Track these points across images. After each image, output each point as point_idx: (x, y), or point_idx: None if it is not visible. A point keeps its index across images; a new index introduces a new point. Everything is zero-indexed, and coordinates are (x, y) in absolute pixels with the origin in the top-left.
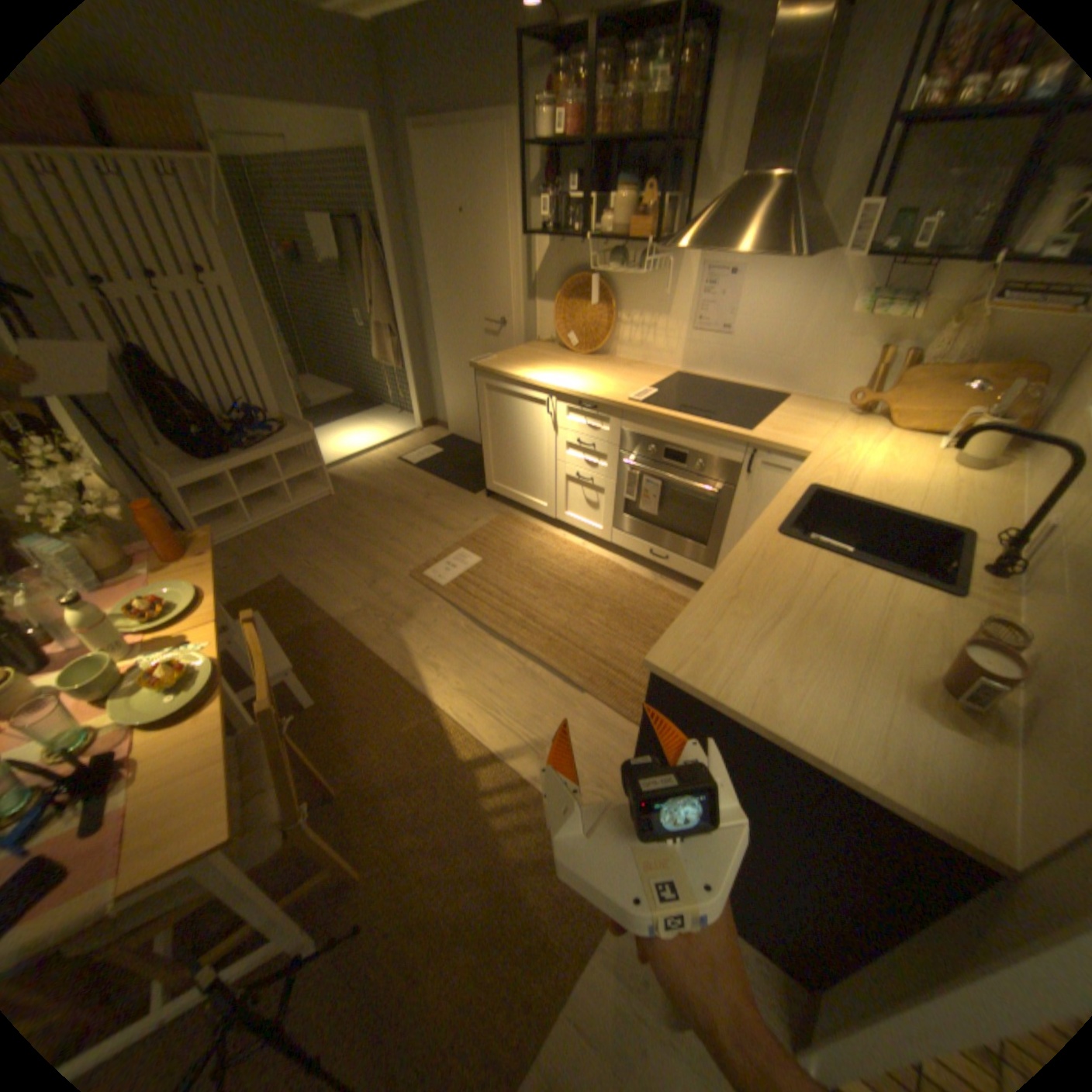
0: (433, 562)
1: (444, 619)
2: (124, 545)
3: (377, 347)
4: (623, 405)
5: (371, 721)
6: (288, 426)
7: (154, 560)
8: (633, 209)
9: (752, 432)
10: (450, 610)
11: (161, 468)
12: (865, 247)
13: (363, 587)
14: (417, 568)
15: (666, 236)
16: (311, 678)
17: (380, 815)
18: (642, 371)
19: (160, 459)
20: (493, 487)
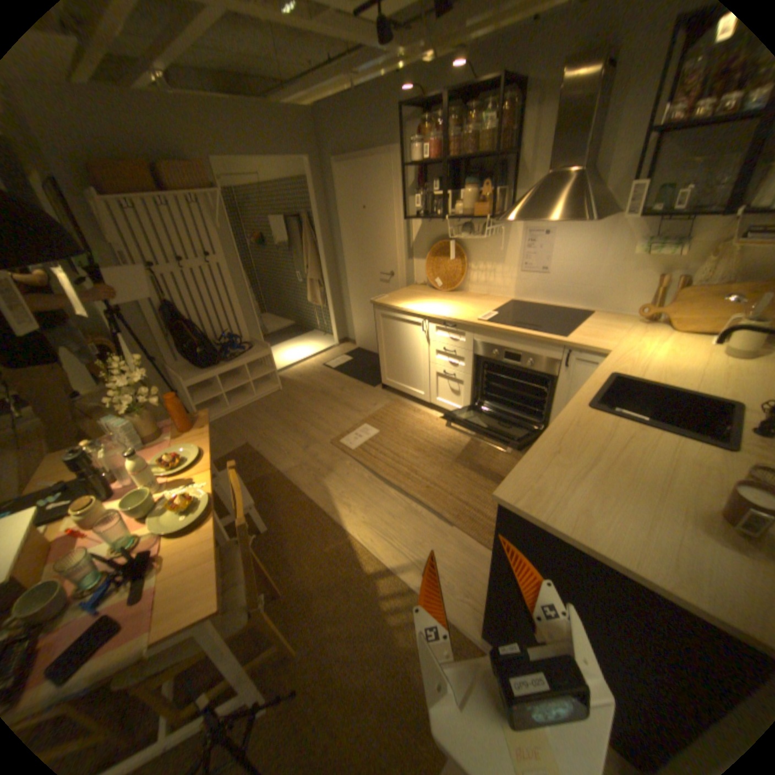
0: (347, 433)
1: (354, 473)
2: (157, 422)
3: (310, 294)
4: (474, 323)
5: (305, 543)
6: (255, 346)
7: (175, 431)
8: (476, 198)
9: (567, 338)
10: (358, 466)
11: (178, 375)
12: (640, 210)
13: (300, 450)
14: (336, 437)
15: (499, 213)
16: (266, 512)
17: (311, 610)
18: (487, 300)
19: (178, 369)
20: (386, 382)
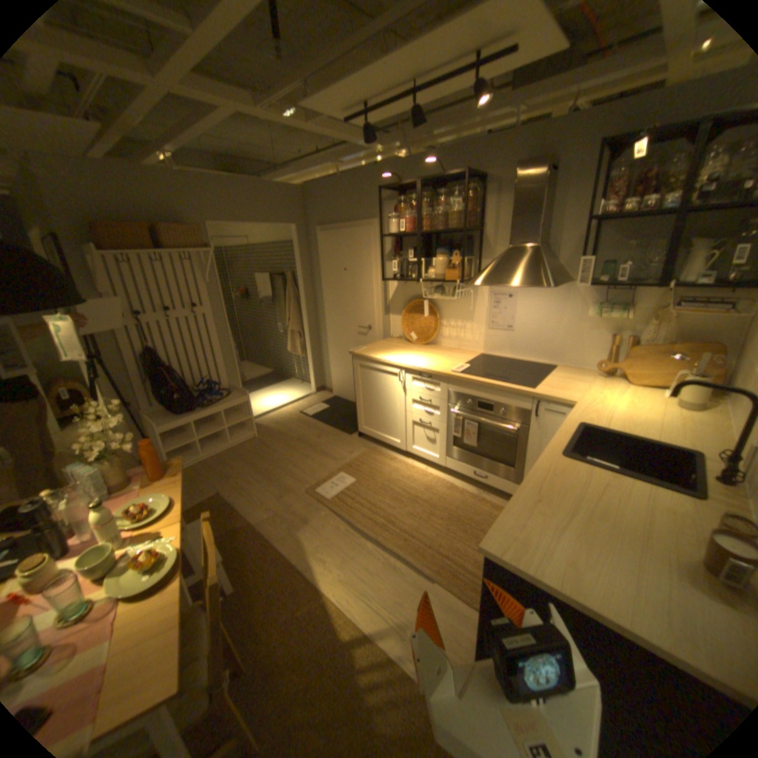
0: (323, 482)
1: (329, 524)
2: (127, 469)
3: (290, 343)
4: (449, 374)
5: (275, 605)
6: (233, 392)
7: (145, 479)
8: (446, 265)
9: (536, 389)
10: (334, 517)
11: (152, 420)
12: (589, 280)
13: (274, 500)
14: (311, 486)
15: (468, 278)
16: (233, 570)
17: (279, 688)
18: (459, 353)
19: (152, 415)
20: (363, 429)
